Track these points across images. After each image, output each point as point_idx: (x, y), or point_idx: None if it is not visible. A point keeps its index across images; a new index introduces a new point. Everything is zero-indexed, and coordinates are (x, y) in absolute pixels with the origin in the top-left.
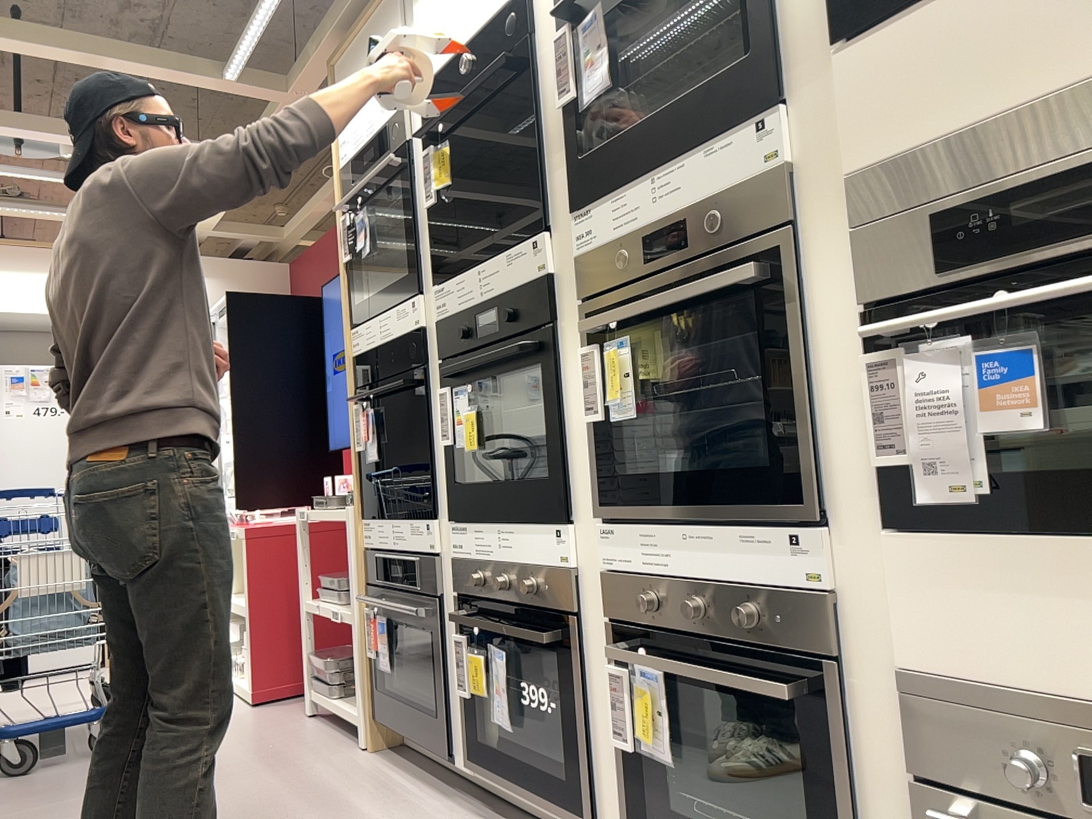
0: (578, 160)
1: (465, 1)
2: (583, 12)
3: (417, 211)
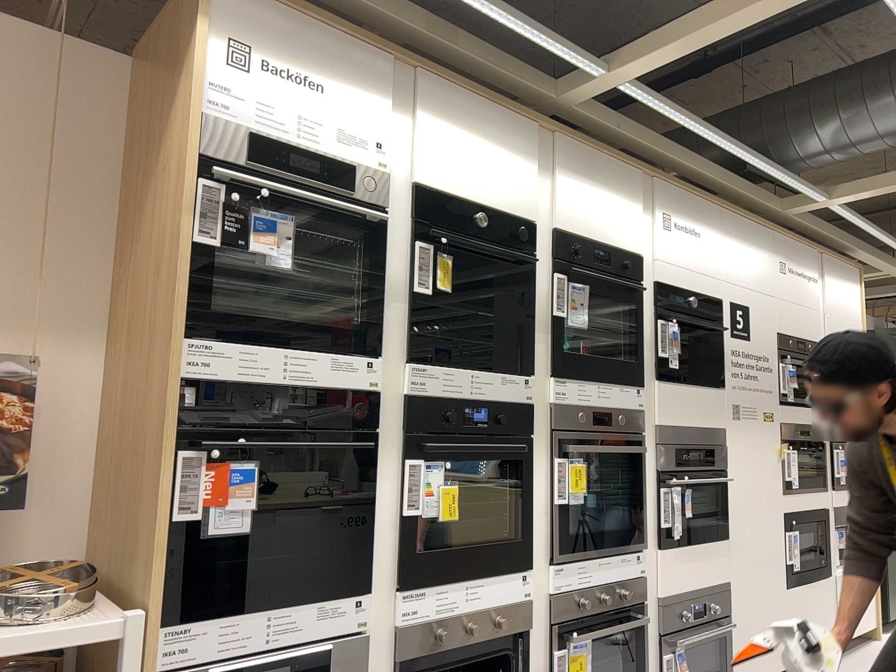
0: (557, 350)
1: (484, 181)
2: (568, 279)
3: (388, 281)
